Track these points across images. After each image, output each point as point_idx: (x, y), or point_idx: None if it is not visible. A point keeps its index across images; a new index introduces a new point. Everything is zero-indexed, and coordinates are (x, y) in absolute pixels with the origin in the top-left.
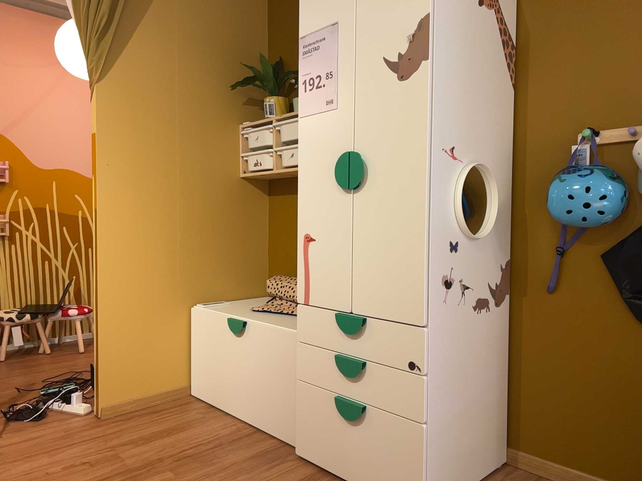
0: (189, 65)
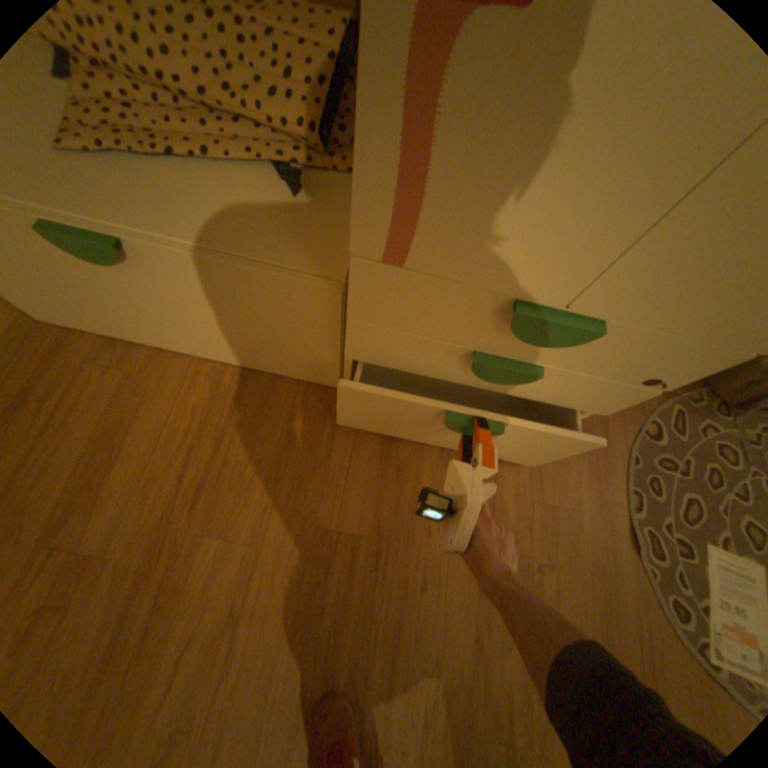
0: None
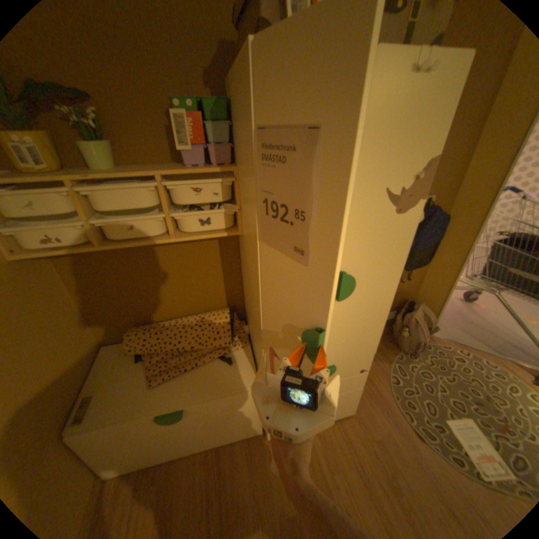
0: None
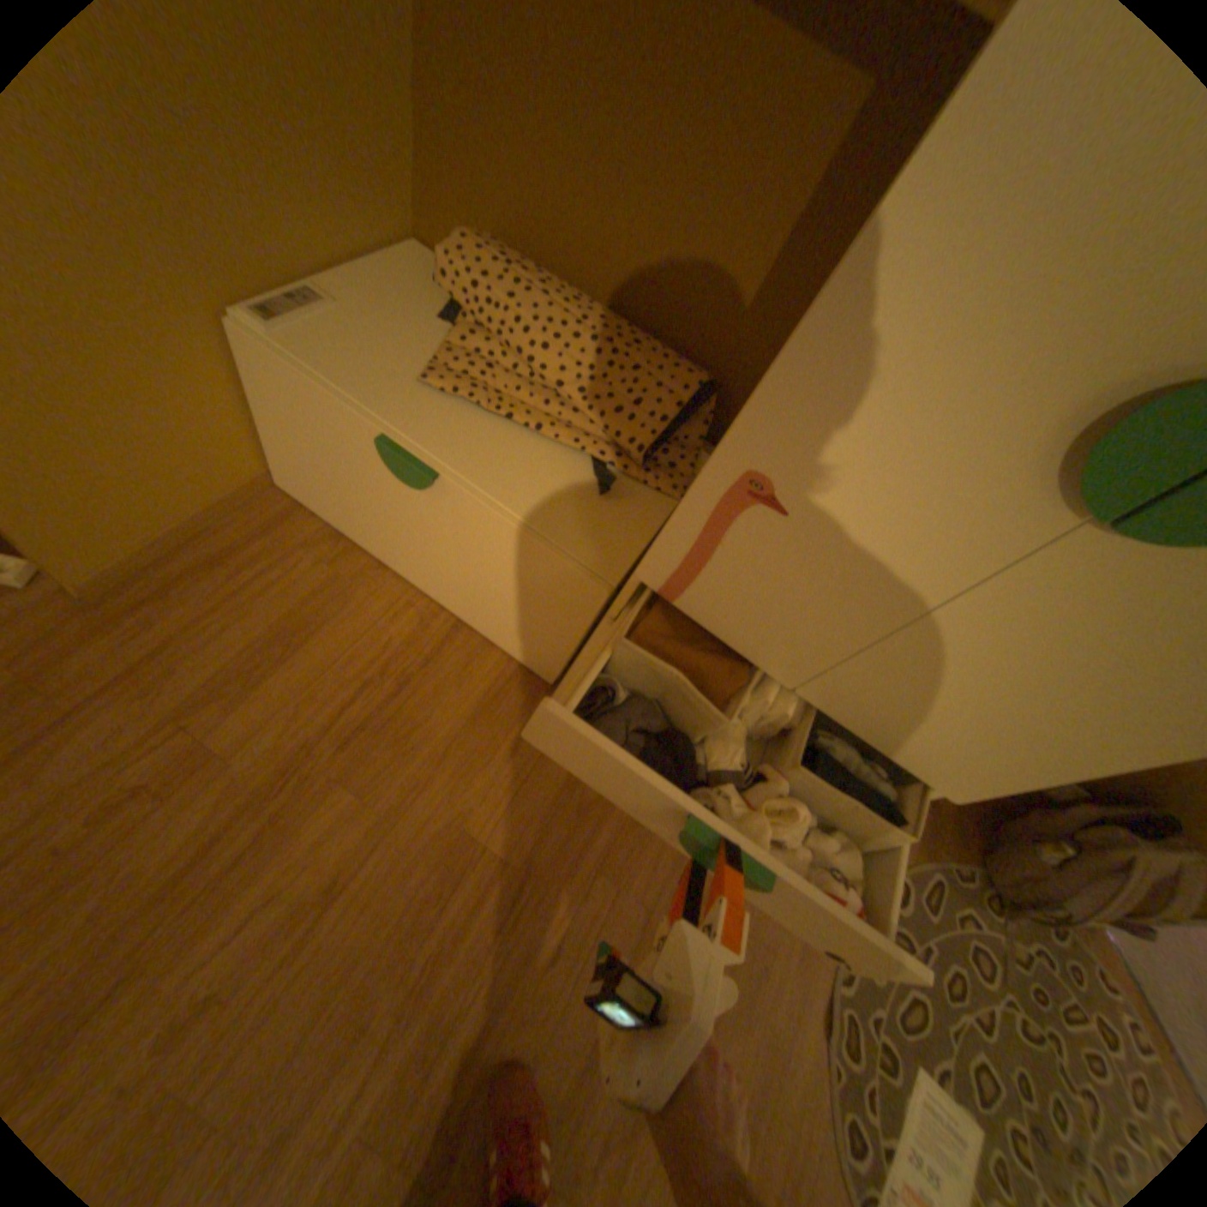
0: None
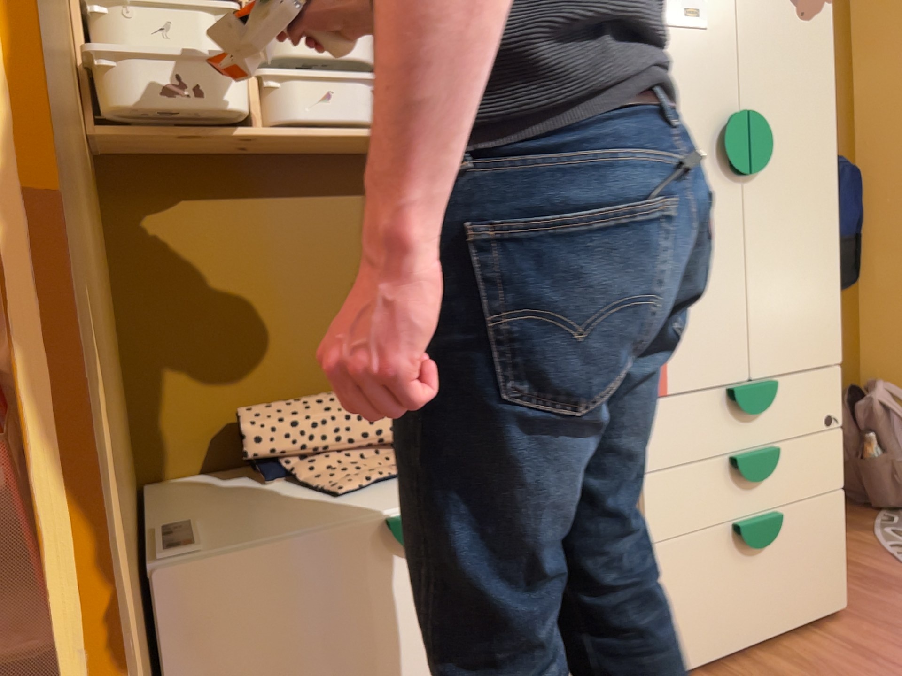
0: None
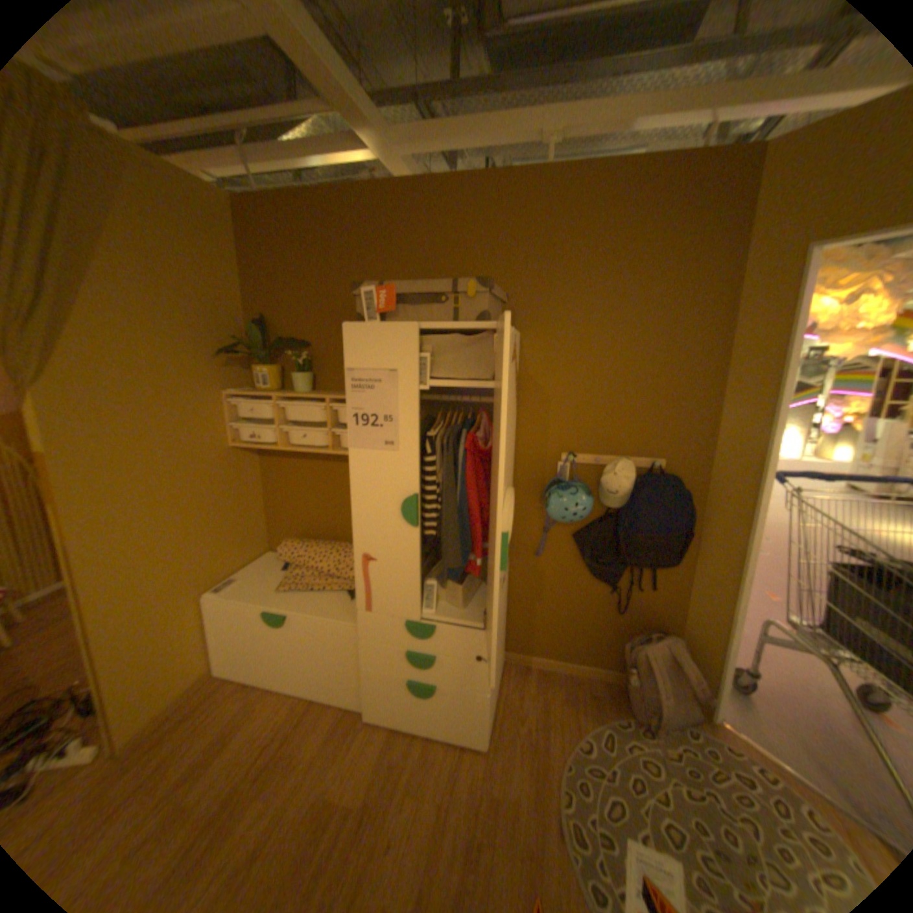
0: (153, 334)
